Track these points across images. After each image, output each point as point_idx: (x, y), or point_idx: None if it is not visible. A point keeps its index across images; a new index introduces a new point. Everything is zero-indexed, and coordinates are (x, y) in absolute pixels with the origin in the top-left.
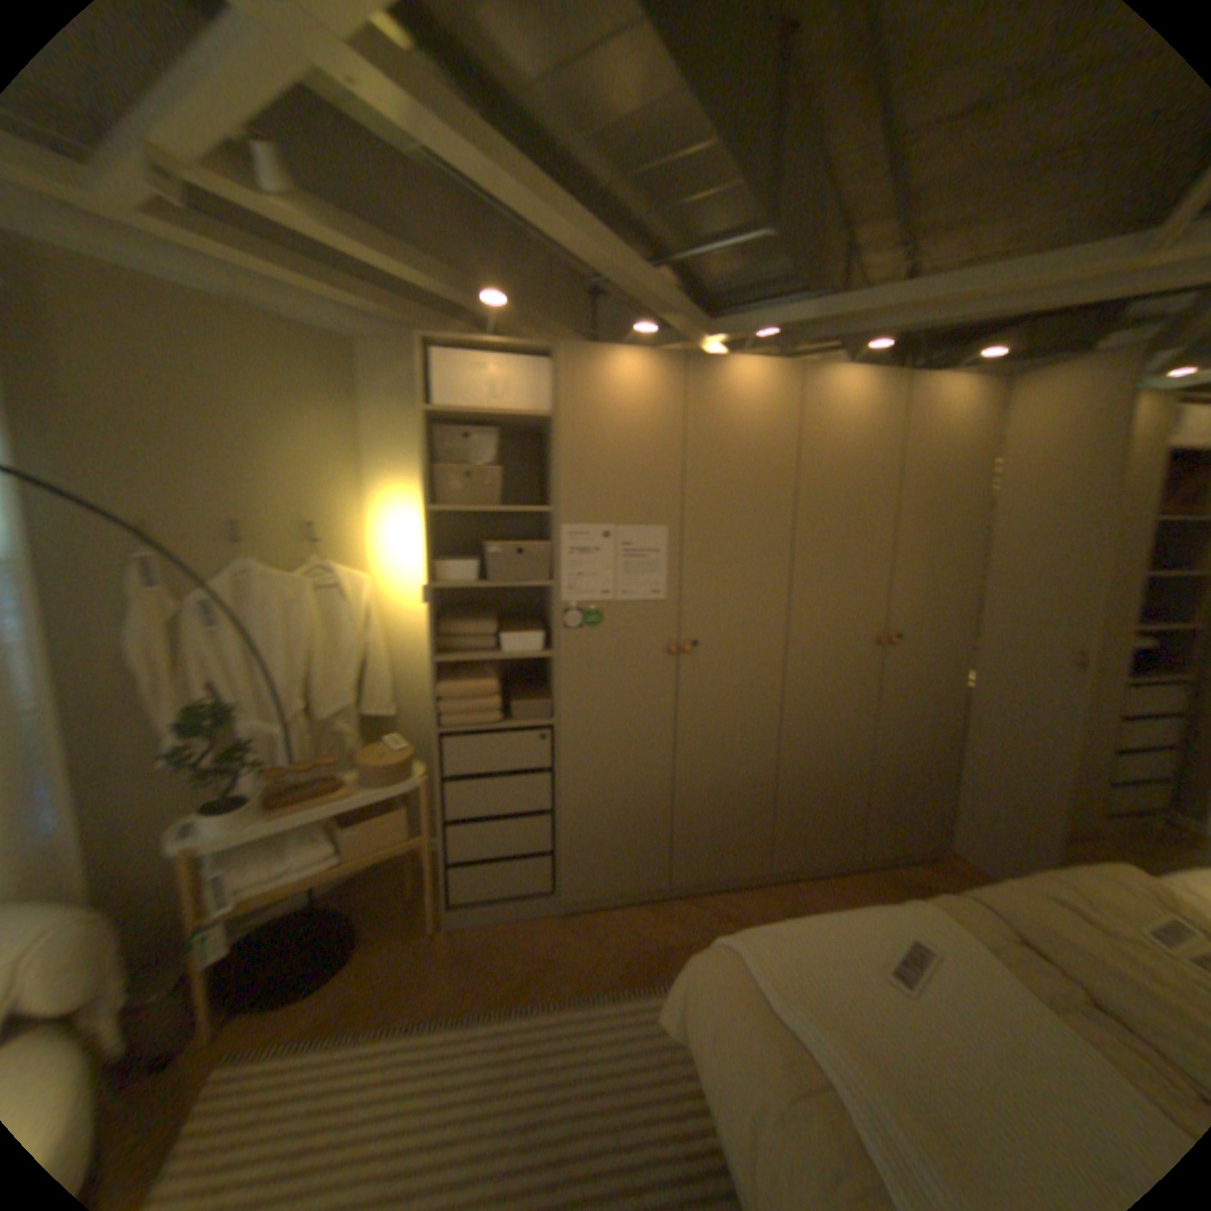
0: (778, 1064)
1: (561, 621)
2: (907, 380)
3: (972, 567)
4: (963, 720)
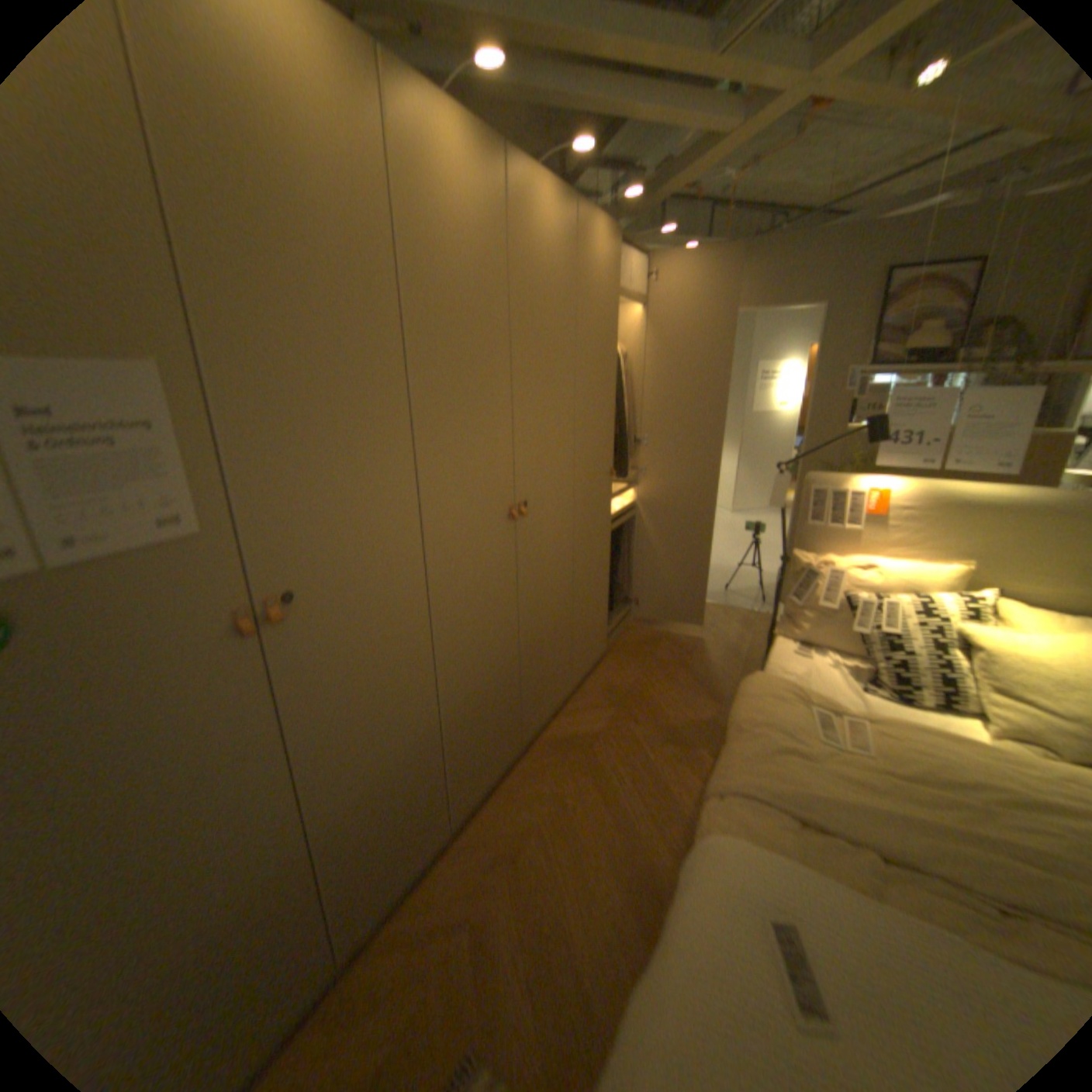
0: None
1: None
2: (498, 157)
3: (566, 416)
4: (570, 571)
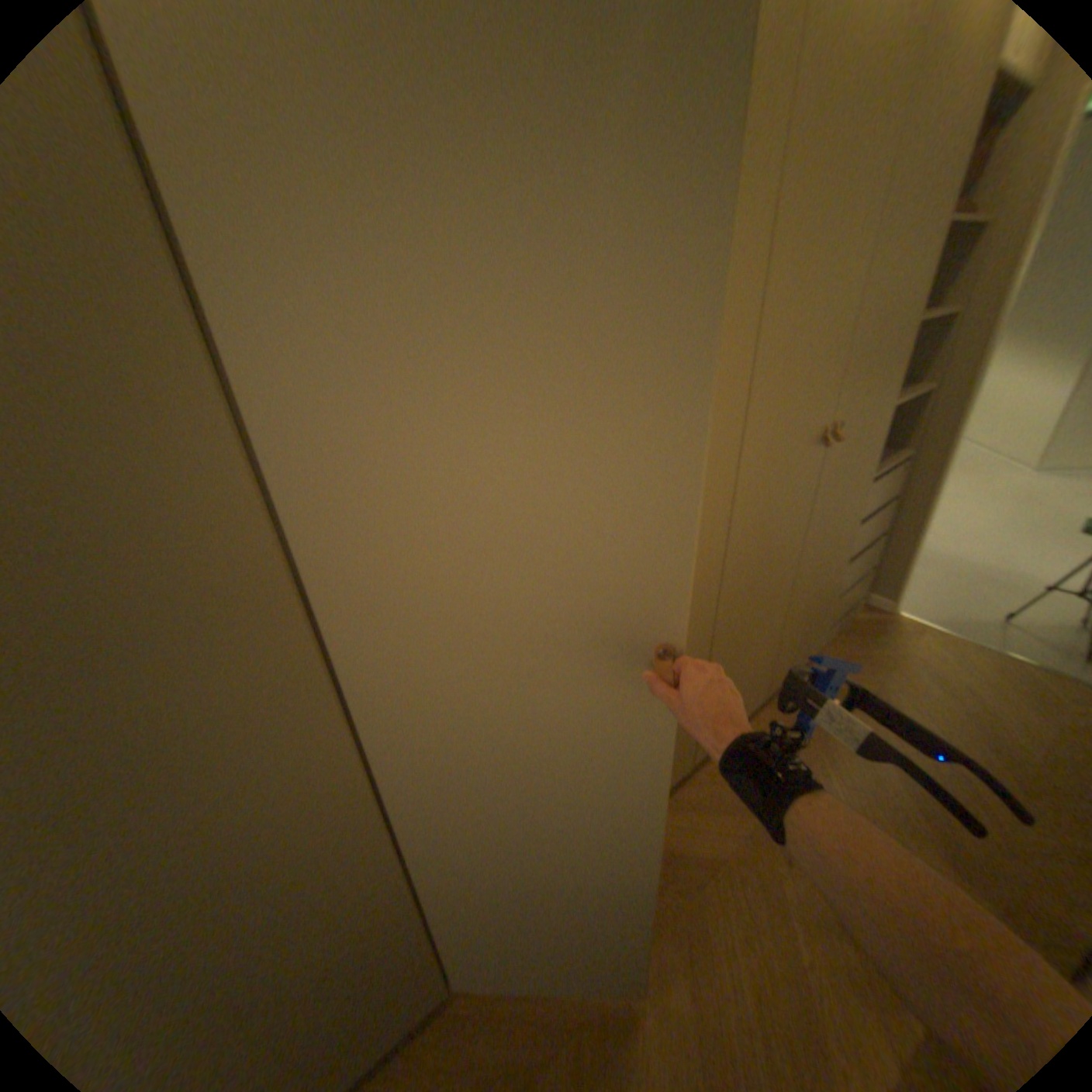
0: None
1: None
2: None
3: (738, 340)
4: (712, 619)
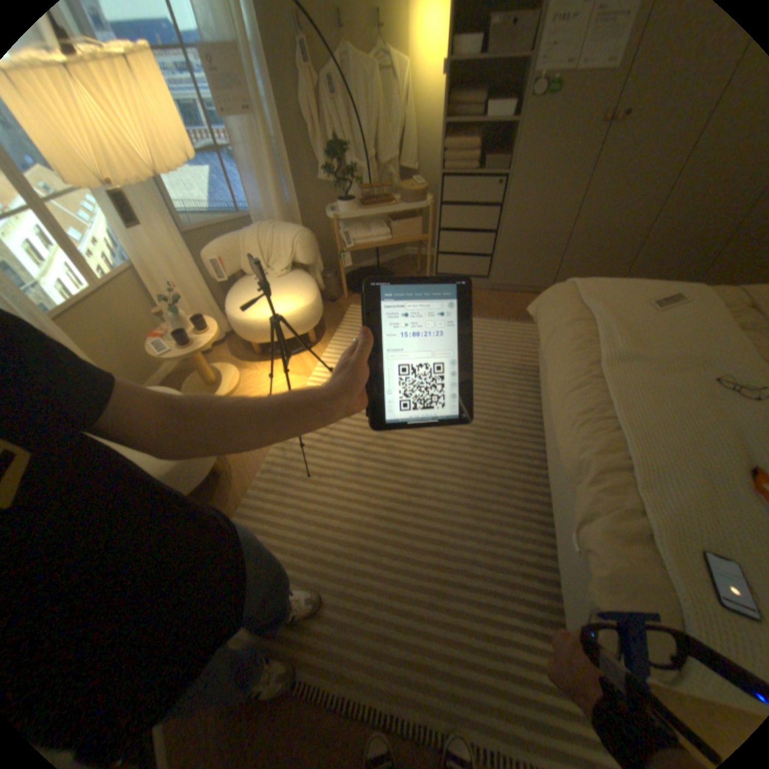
0: (571, 312)
1: (527, 90)
2: None
3: None
4: None
